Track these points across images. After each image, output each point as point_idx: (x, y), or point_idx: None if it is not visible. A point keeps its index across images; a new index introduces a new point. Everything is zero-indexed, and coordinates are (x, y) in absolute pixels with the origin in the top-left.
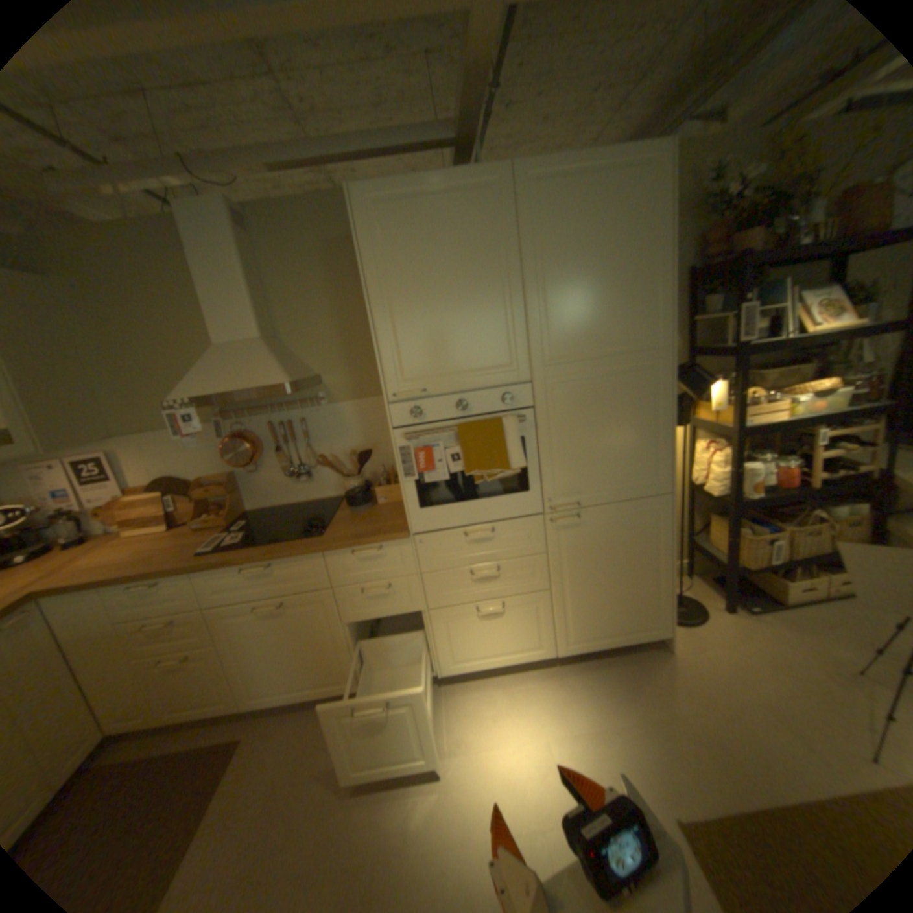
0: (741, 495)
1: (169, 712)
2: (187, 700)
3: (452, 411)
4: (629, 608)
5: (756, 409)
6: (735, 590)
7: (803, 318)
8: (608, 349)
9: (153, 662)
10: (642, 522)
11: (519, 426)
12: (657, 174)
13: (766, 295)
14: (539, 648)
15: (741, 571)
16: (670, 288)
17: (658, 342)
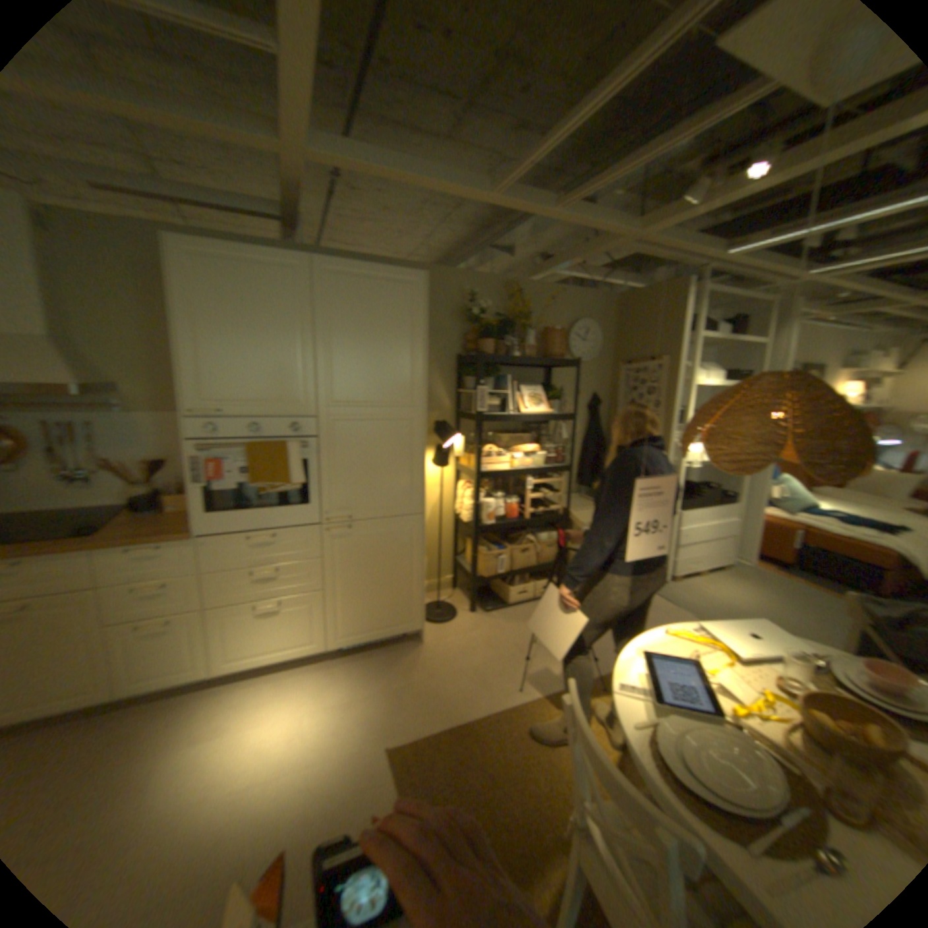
0: (476, 521)
1: None
2: None
3: (241, 431)
4: (386, 605)
5: (486, 460)
6: (472, 593)
7: (517, 403)
8: (375, 402)
9: None
10: (397, 535)
11: (298, 450)
12: (412, 292)
13: (498, 384)
14: (307, 644)
15: (476, 579)
16: (420, 367)
17: (411, 403)
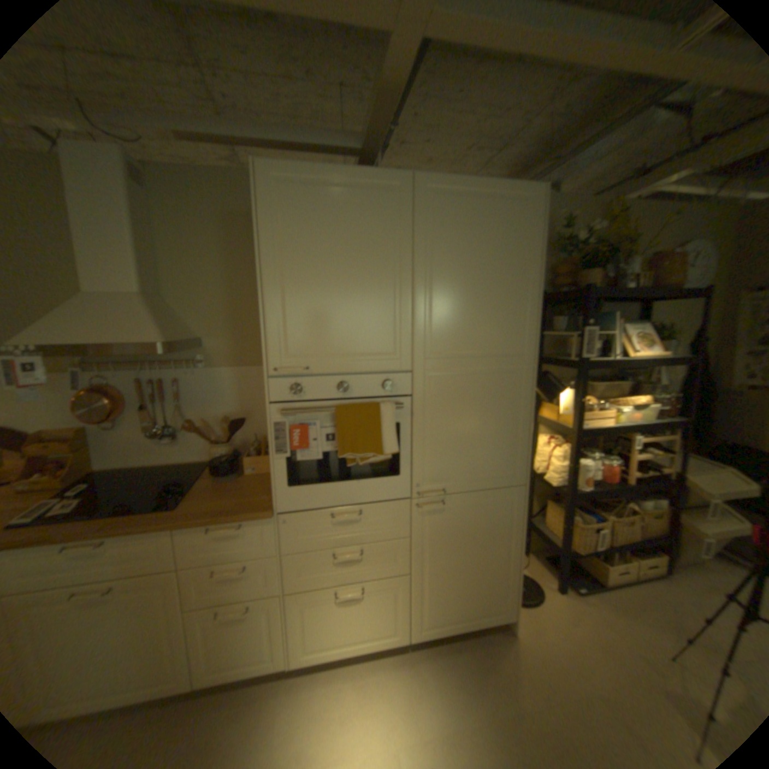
0: (577, 488)
1: None
2: None
3: (334, 390)
4: (482, 592)
5: (591, 415)
6: (568, 572)
7: (627, 345)
8: (483, 350)
9: None
10: (499, 511)
11: (397, 412)
12: (533, 209)
13: (600, 322)
14: (395, 634)
15: (573, 555)
16: (537, 305)
17: (524, 349)
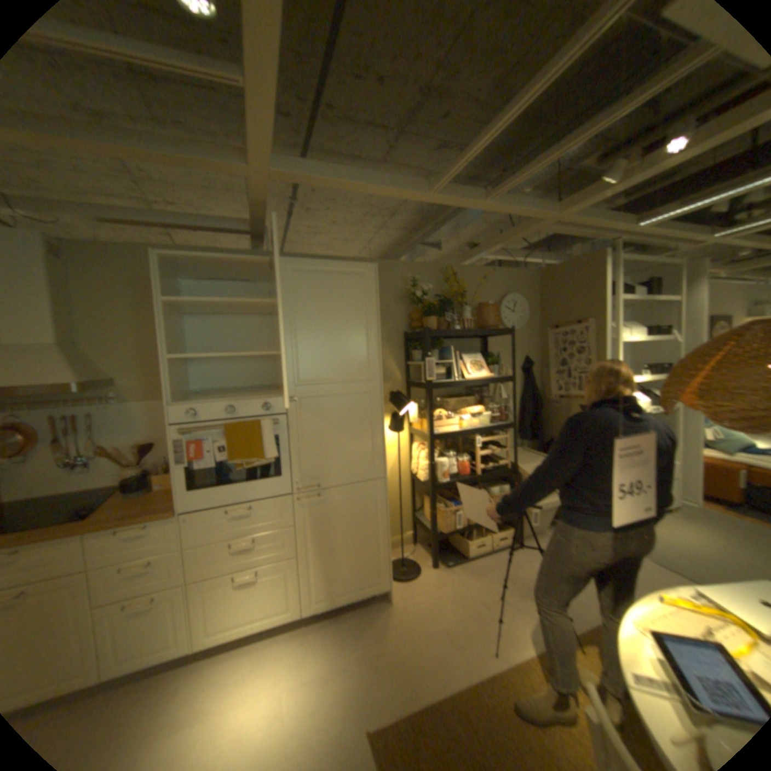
0: (435, 480)
1: None
2: None
3: (222, 414)
4: (358, 568)
5: (439, 423)
6: (436, 550)
7: (463, 370)
8: (339, 379)
9: None
10: (365, 500)
11: (273, 428)
12: (366, 282)
13: (444, 355)
14: (286, 612)
15: (439, 536)
16: (377, 345)
17: (371, 377)
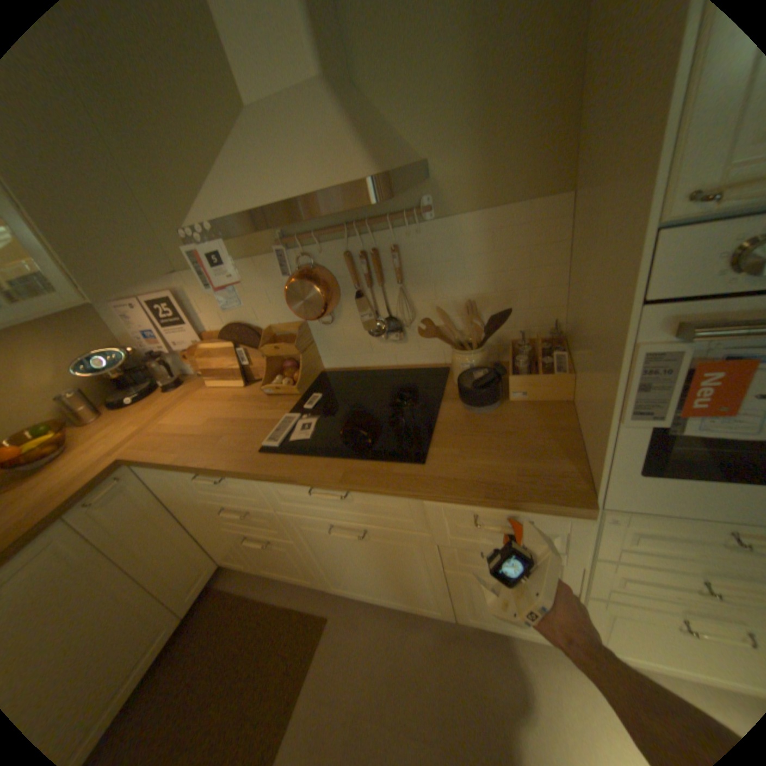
0: None
1: (262, 570)
2: (275, 568)
3: None
4: None
5: None
6: None
7: None
8: None
9: (239, 535)
10: None
11: None
12: None
13: None
14: None
15: None
16: None
17: None
